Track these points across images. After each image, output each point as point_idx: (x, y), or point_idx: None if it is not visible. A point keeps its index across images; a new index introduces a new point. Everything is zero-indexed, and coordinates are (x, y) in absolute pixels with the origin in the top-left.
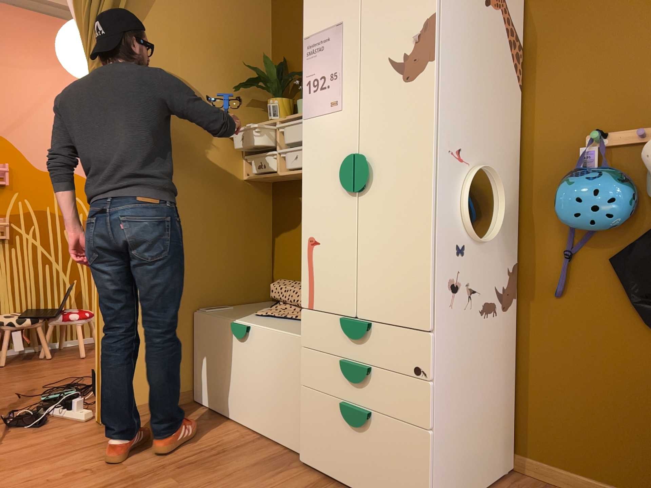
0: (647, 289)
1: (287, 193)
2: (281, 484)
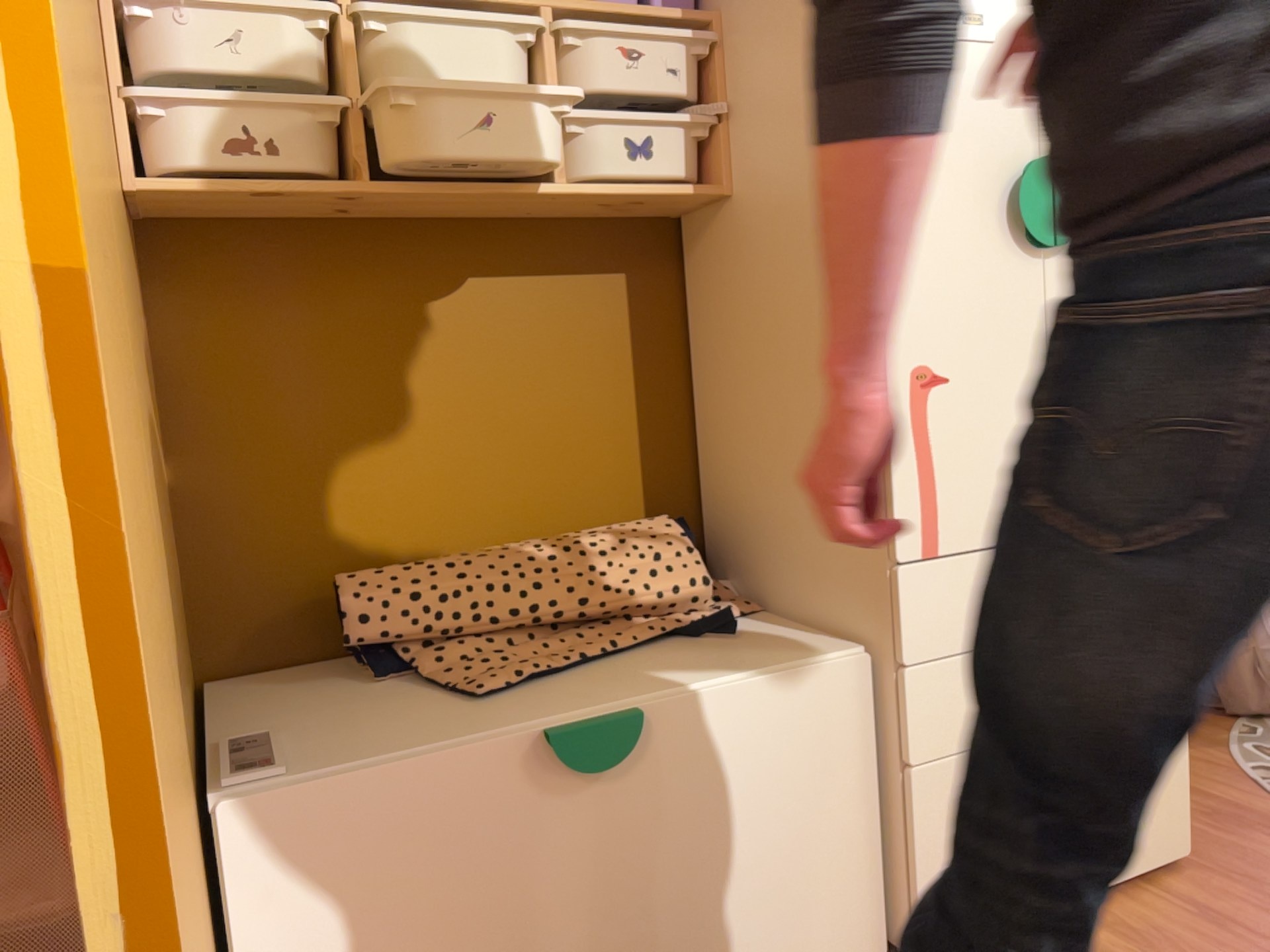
0: None
1: (245, 270)
2: None
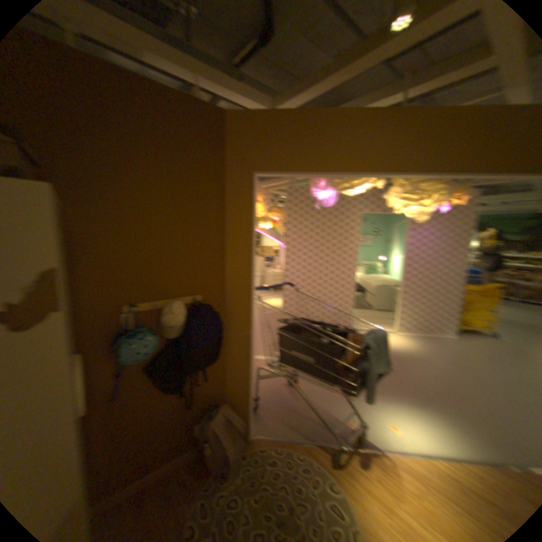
0: (161, 378)
1: None
2: None
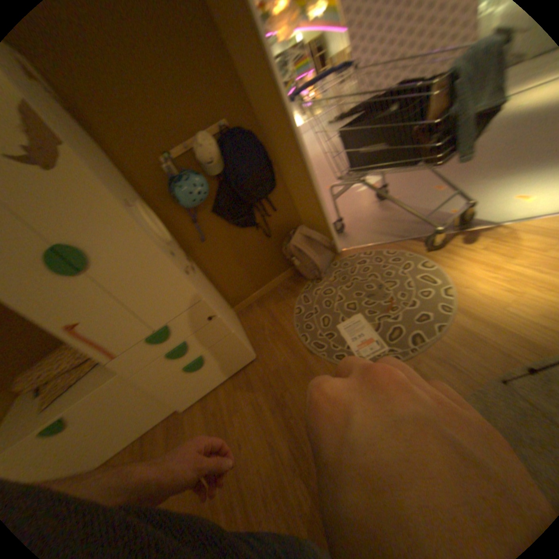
0: (232, 215)
1: None
2: (192, 427)
